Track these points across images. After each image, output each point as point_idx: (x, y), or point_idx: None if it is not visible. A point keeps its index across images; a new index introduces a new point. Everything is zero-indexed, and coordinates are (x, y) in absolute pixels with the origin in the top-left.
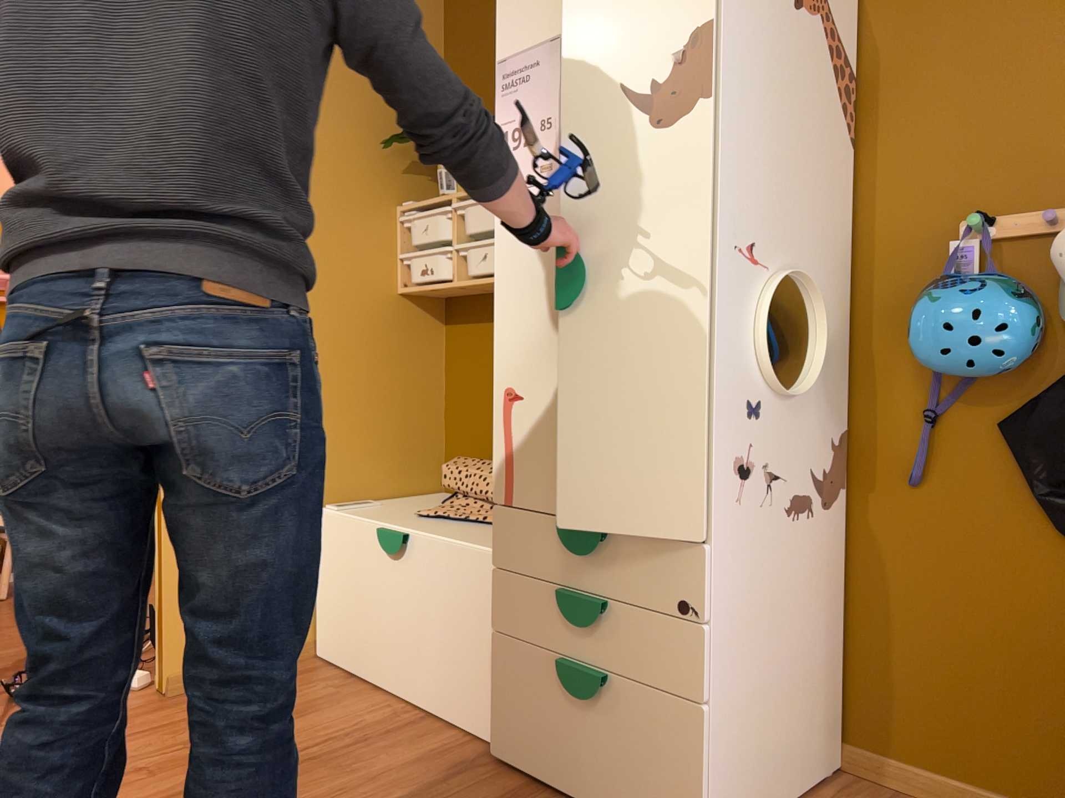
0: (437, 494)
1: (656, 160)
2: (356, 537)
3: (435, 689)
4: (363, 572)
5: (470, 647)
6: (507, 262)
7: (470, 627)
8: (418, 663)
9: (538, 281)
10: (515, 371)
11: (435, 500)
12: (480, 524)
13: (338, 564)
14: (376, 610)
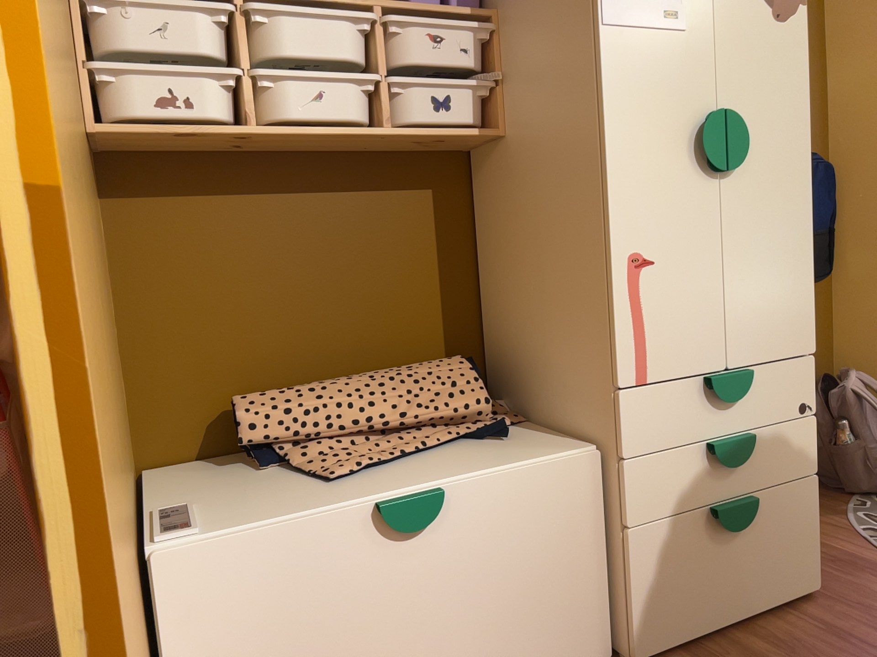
0: (159, 473)
1: (771, 42)
2: (304, 549)
3: None
4: (332, 597)
5: (564, 575)
6: (624, 110)
7: (563, 553)
8: (478, 652)
9: (666, 135)
10: (644, 235)
11: (197, 473)
12: (430, 451)
13: (250, 621)
14: (372, 638)
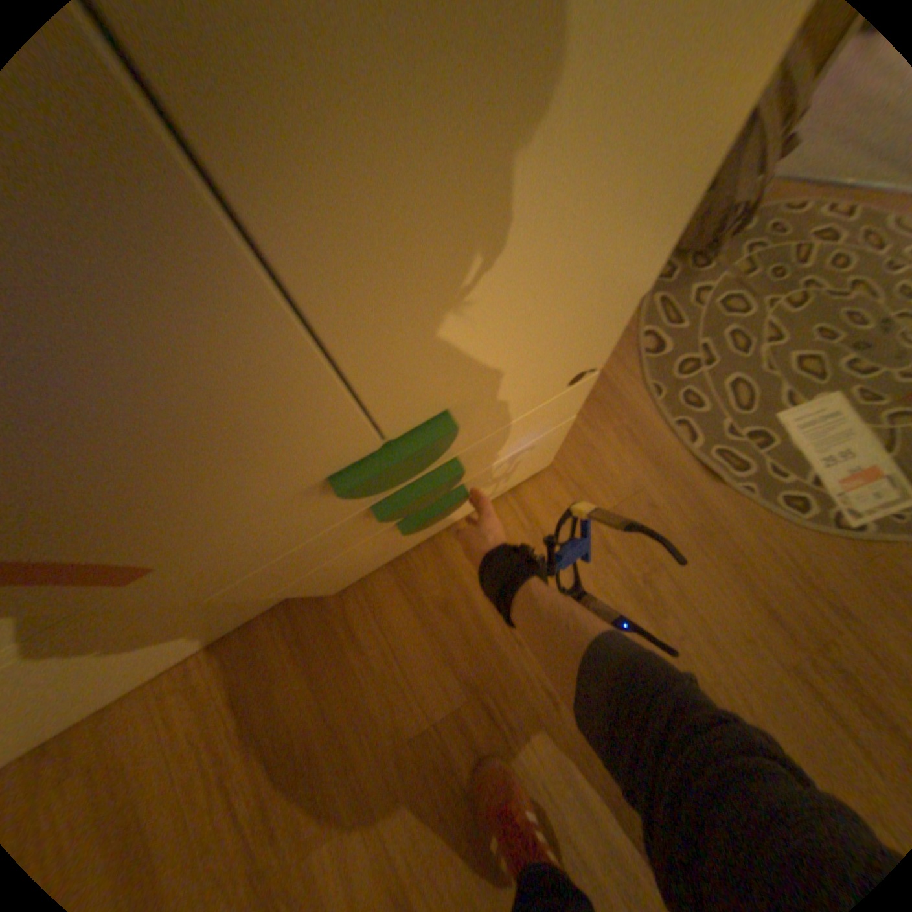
0: None
1: None
2: None
3: (191, 643)
4: None
5: (207, 611)
6: None
7: (187, 614)
8: (139, 667)
9: None
10: None
11: None
12: None
13: None
14: None
